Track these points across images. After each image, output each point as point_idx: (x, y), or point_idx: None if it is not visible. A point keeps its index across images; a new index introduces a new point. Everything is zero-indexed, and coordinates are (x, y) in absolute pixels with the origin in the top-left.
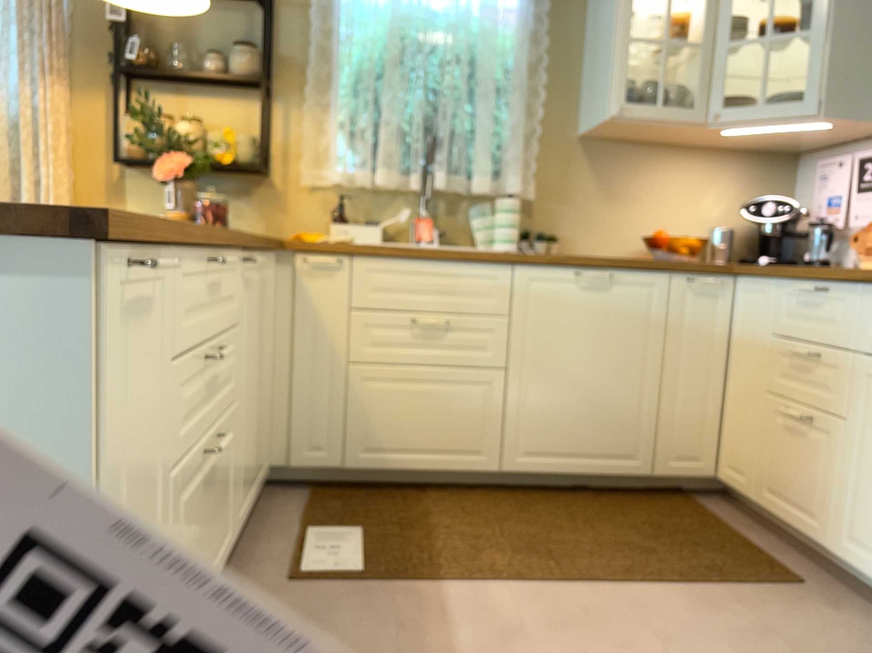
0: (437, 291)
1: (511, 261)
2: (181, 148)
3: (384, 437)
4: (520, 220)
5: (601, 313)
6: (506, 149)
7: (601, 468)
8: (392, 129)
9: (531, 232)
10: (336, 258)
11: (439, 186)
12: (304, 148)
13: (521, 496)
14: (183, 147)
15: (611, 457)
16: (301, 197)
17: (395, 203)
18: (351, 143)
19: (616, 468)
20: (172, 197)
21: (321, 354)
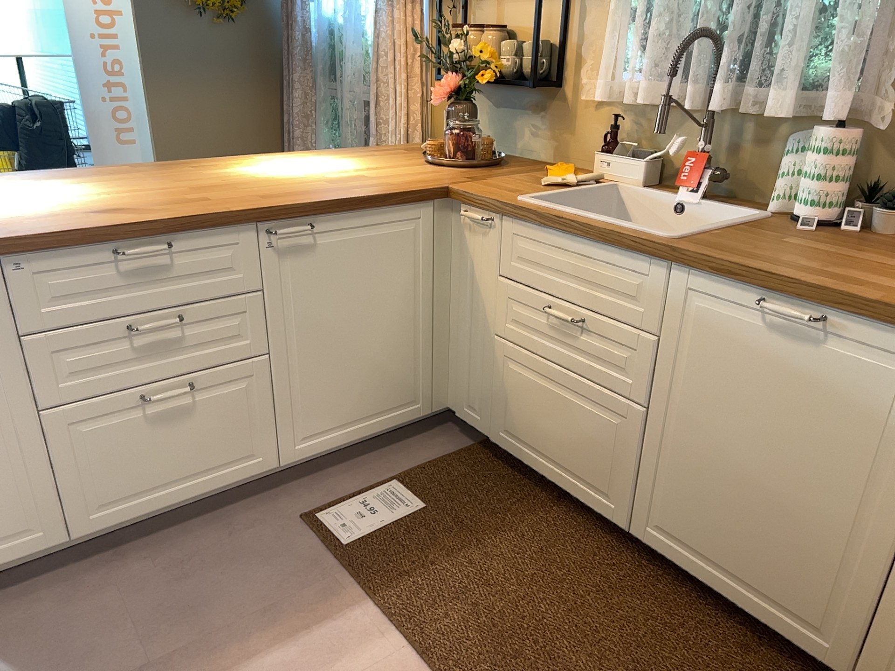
0: (577, 277)
1: (662, 258)
2: (452, 69)
3: (520, 426)
4: (837, 172)
5: (795, 379)
6: (835, 43)
7: (760, 611)
8: (664, 23)
9: (887, 190)
10: (490, 215)
11: (714, 110)
12: (584, 55)
13: (645, 575)
14: (461, 66)
15: (778, 606)
16: (585, 116)
17: (684, 127)
18: (636, 42)
19: (783, 627)
20: (444, 121)
21: (477, 316)
